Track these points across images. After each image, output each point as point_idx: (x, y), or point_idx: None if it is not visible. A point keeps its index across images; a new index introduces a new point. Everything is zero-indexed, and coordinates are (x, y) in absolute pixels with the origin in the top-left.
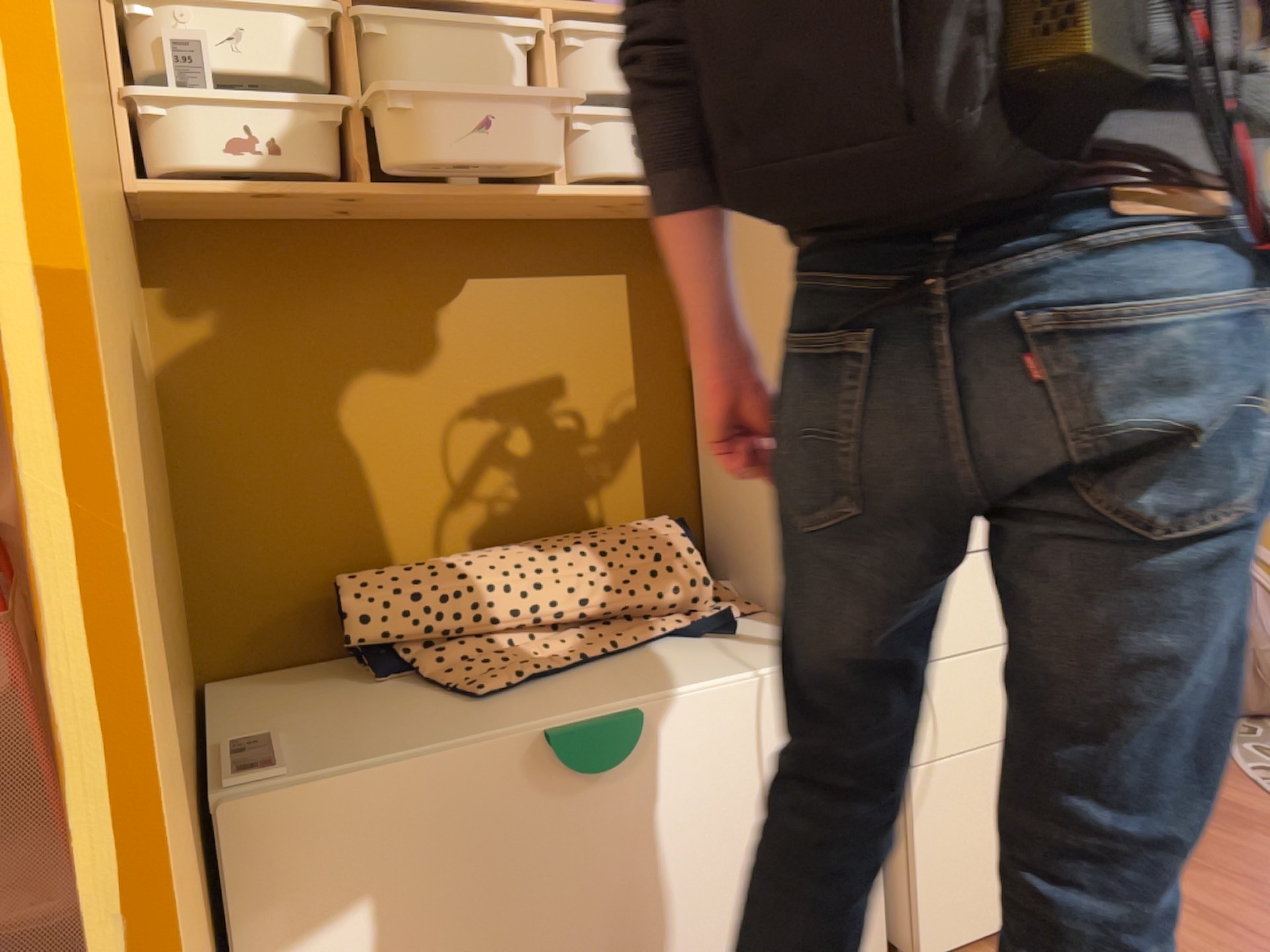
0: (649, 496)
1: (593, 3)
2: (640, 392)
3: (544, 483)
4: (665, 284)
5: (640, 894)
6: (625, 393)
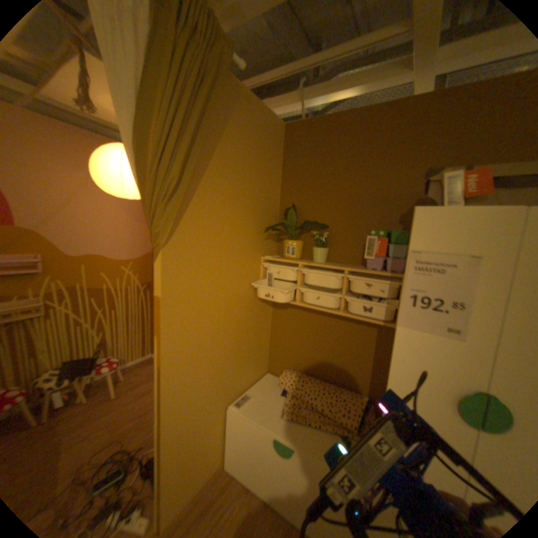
0: (371, 389)
1: (361, 269)
2: (375, 361)
3: (341, 371)
4: (391, 336)
5: (289, 485)
6: (370, 359)
